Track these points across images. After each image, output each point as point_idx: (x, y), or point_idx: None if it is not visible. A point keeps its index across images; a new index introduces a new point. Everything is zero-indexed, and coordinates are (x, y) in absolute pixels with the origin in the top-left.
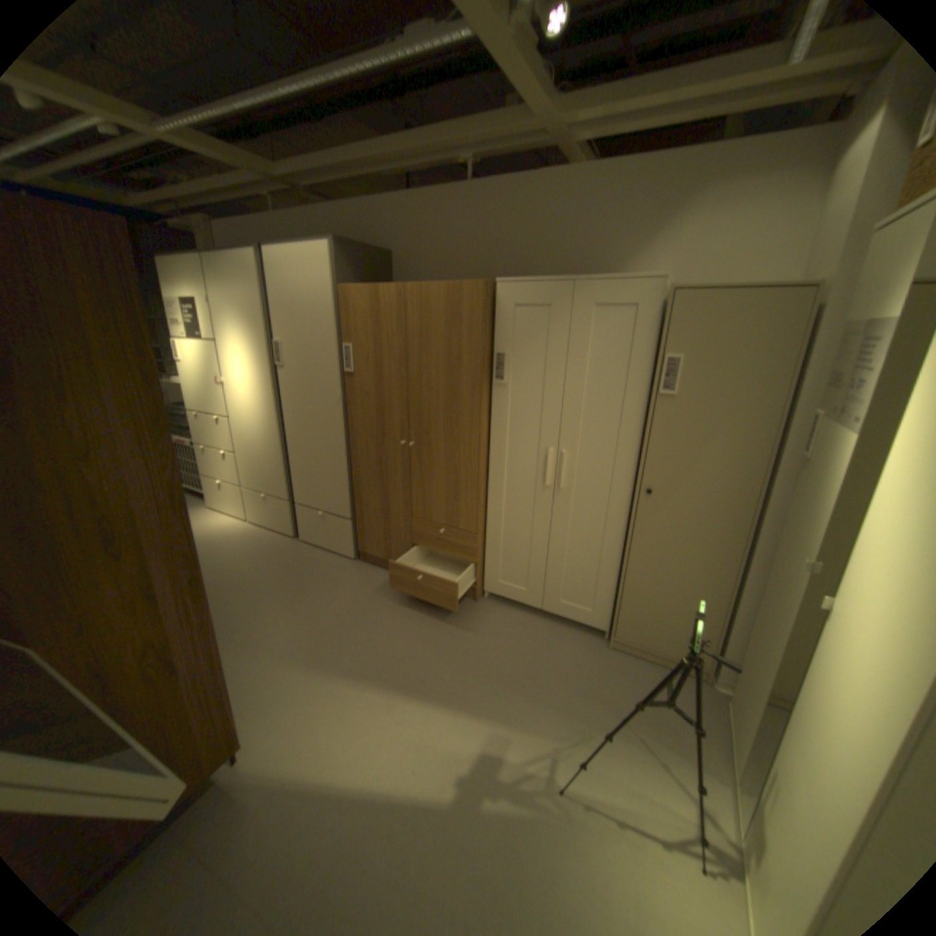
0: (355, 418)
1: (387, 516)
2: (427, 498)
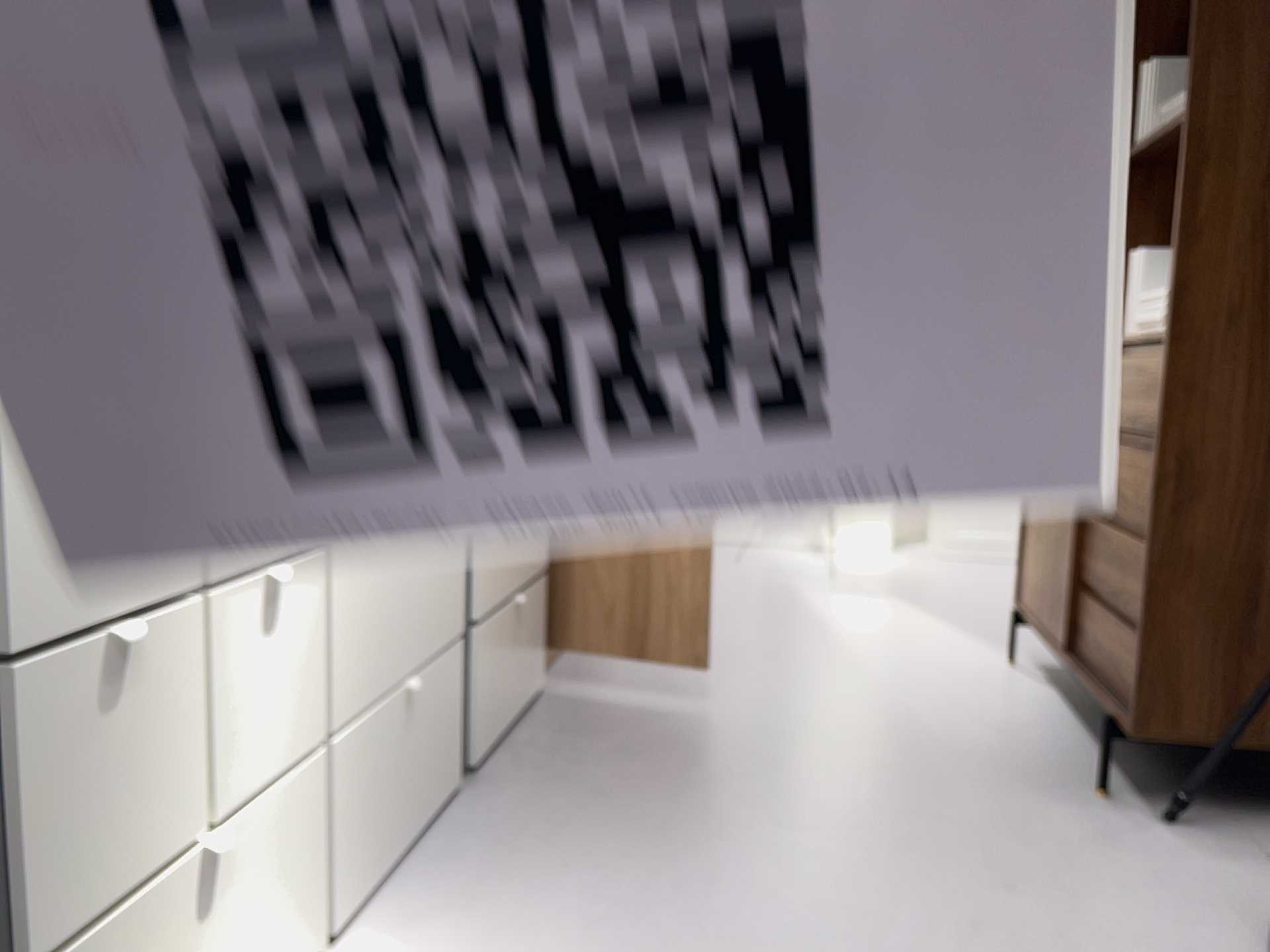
0: None
1: None
2: None
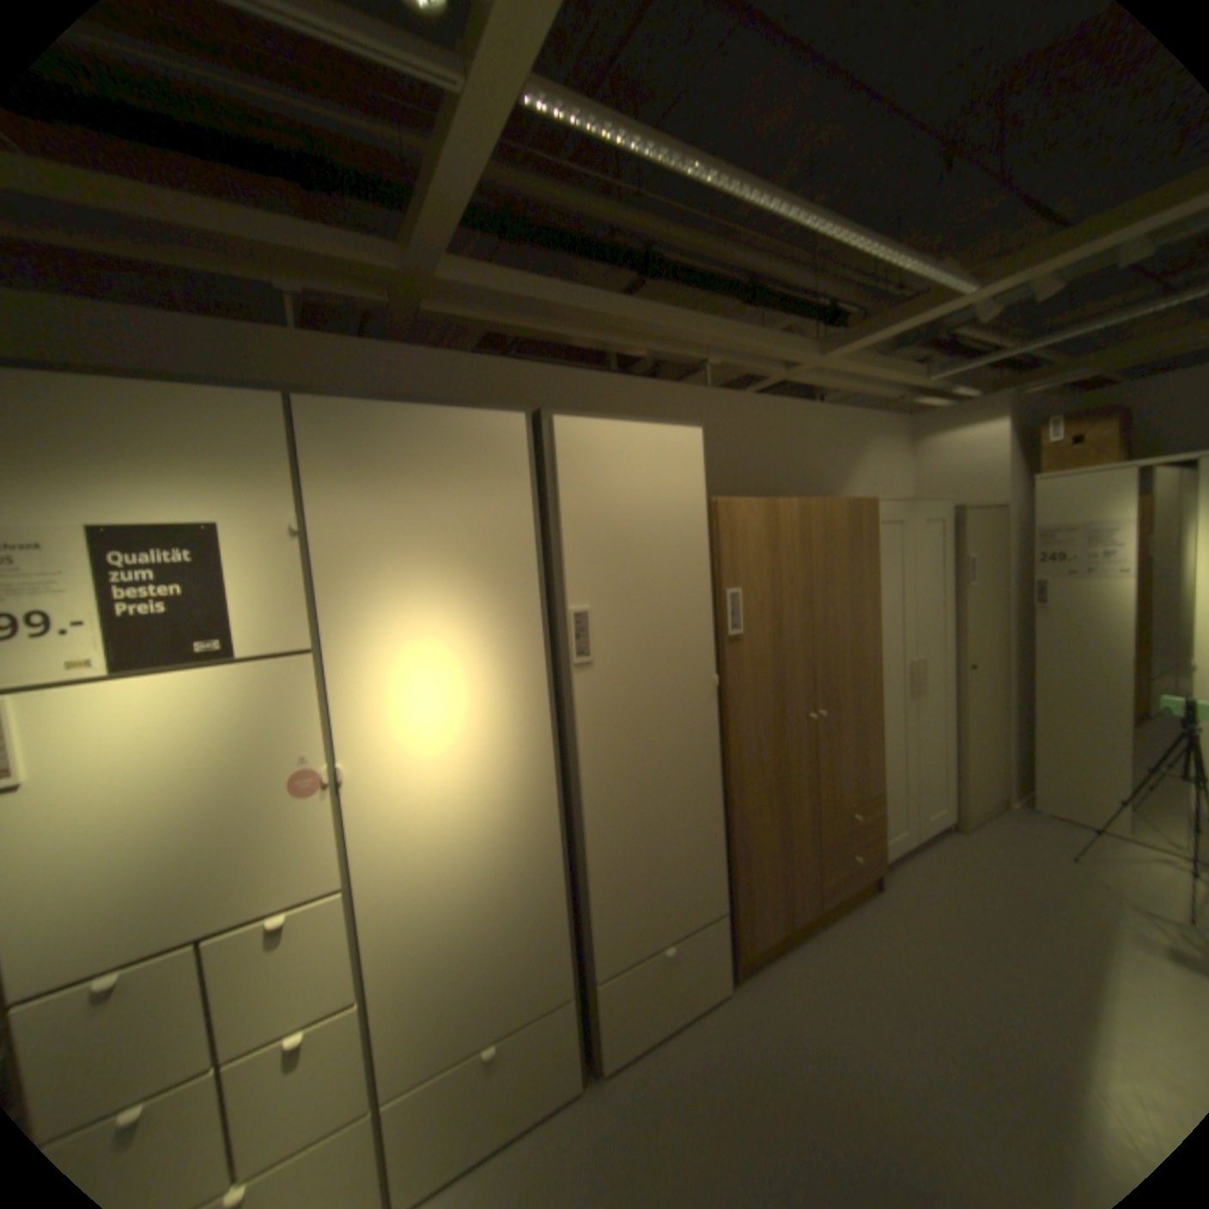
0: (740, 711)
1: (788, 855)
2: (836, 786)
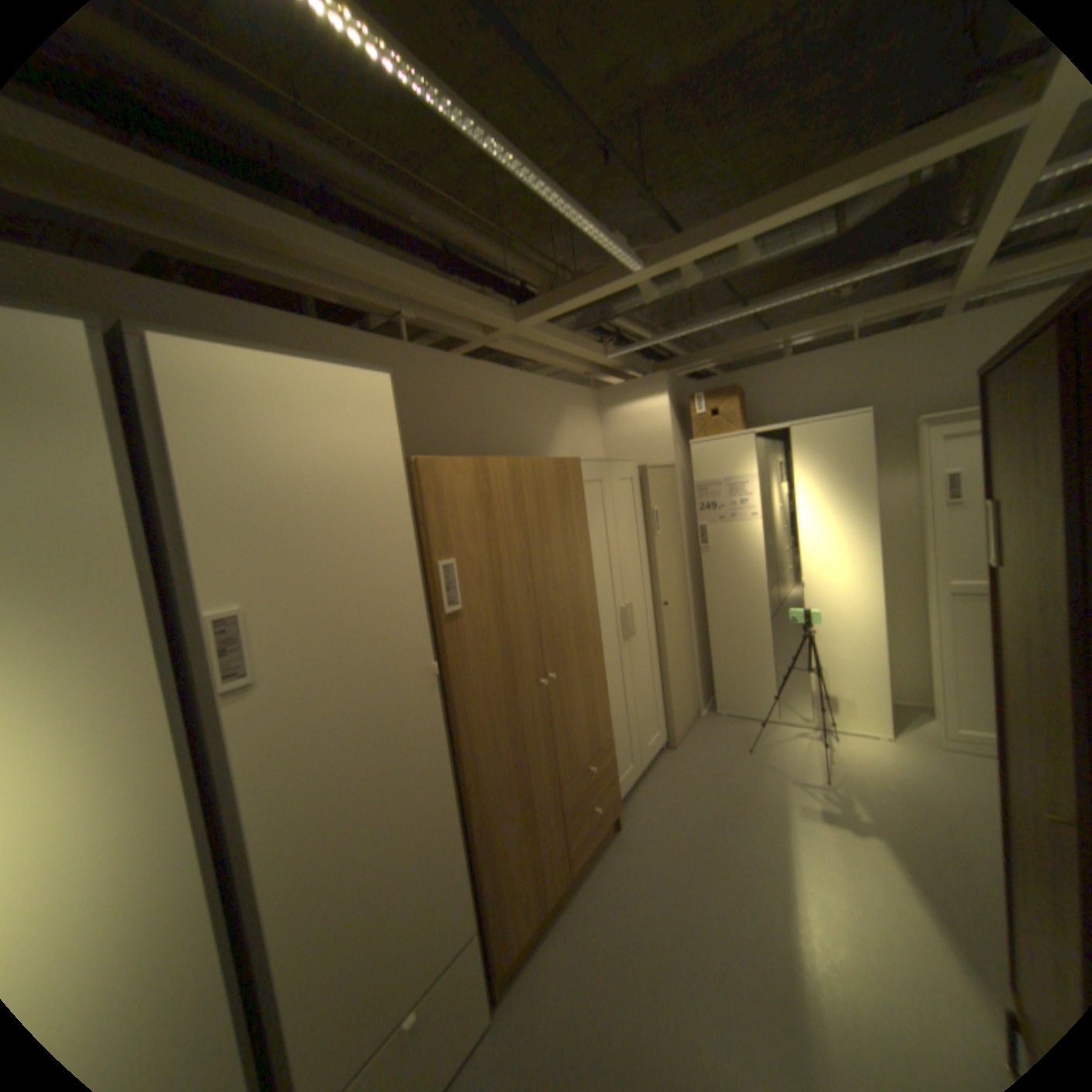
0: (466, 696)
1: (532, 836)
2: (570, 745)
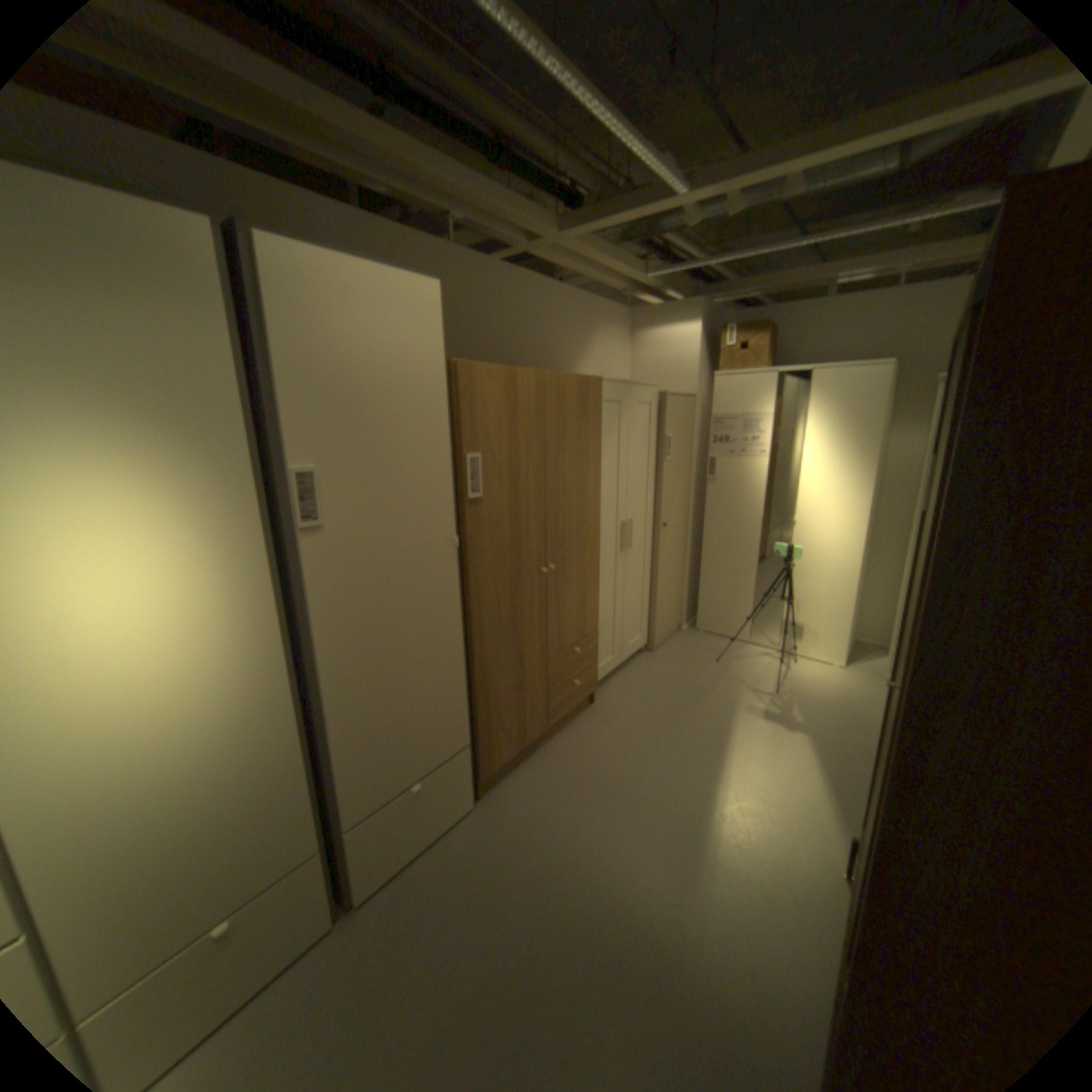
0: (480, 568)
1: (521, 687)
2: (561, 626)
